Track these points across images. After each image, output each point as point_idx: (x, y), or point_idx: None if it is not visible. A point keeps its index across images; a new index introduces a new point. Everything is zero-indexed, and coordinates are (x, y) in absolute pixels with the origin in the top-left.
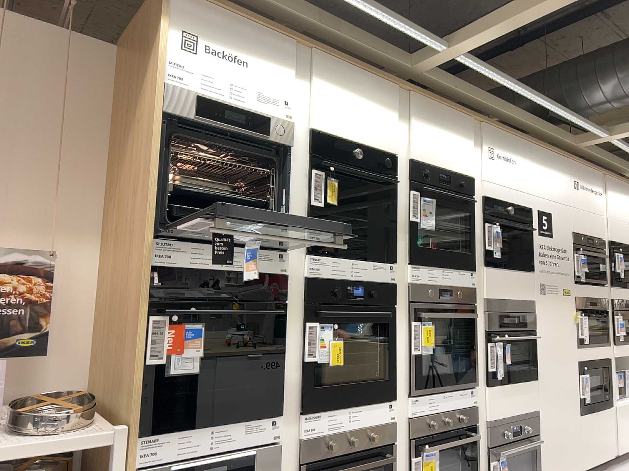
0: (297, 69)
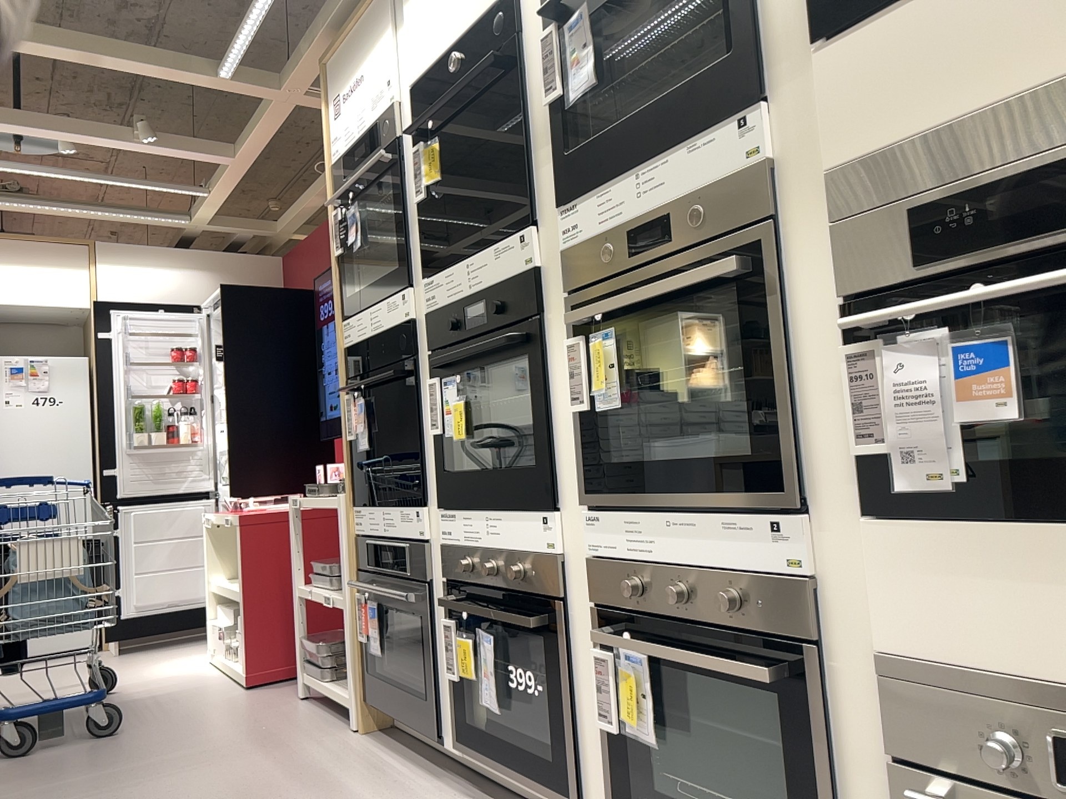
0: (392, 10)
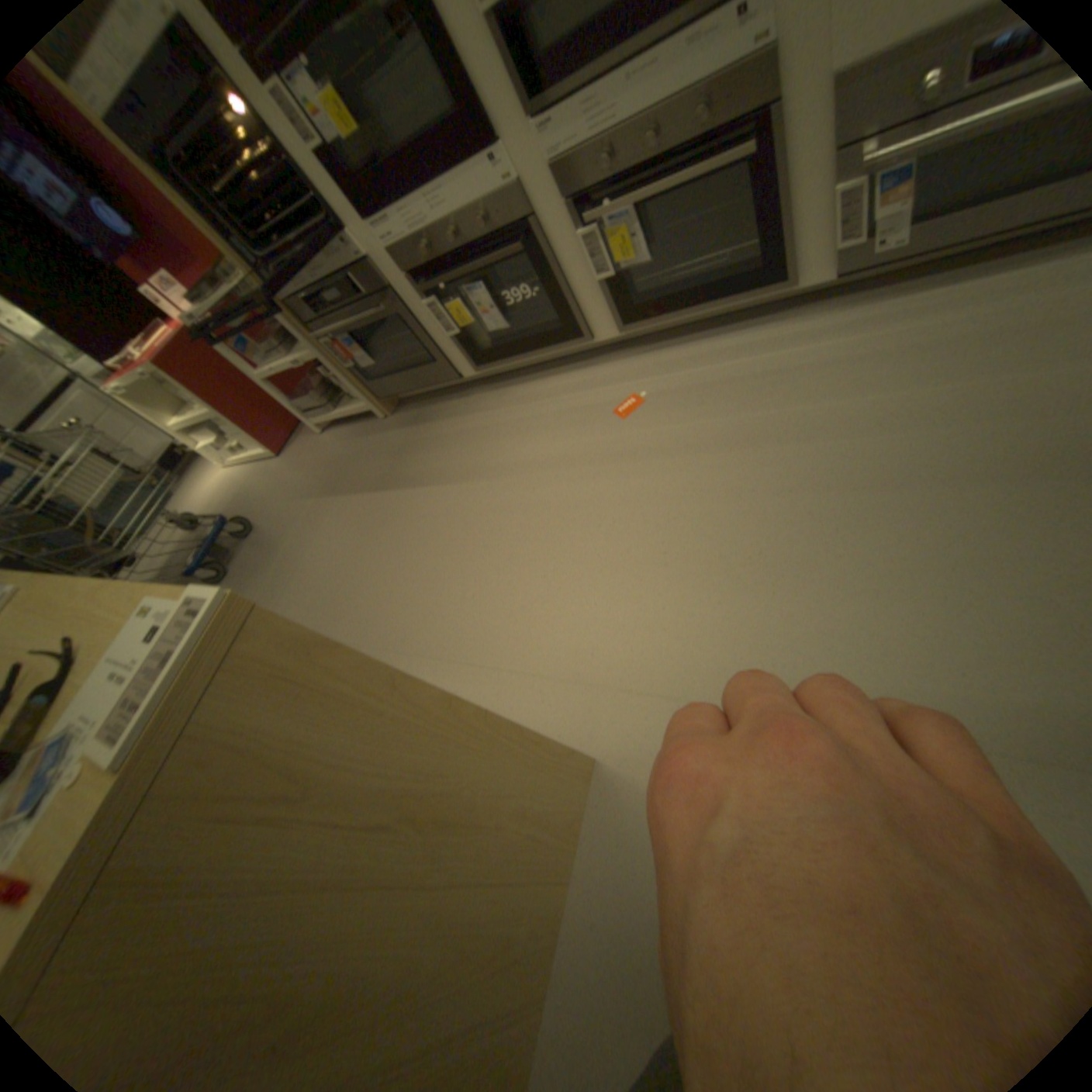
0: None
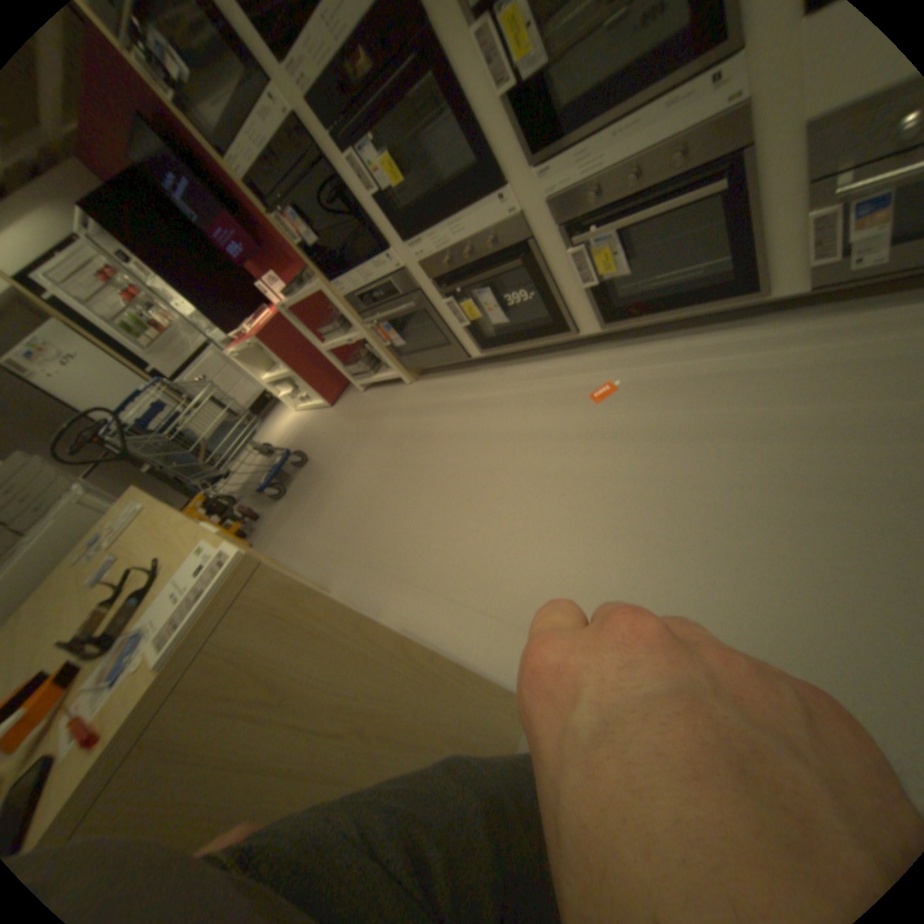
0: None
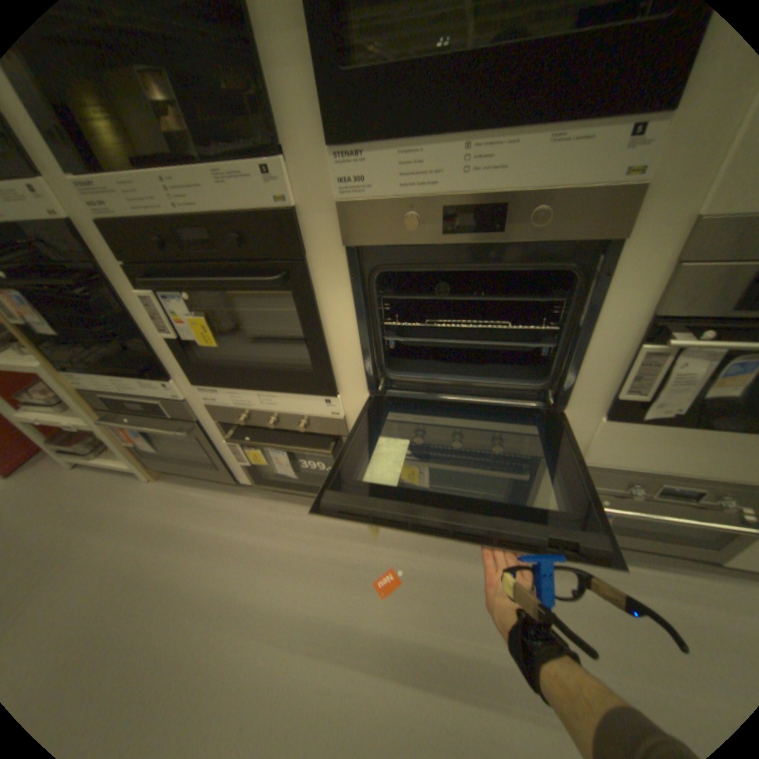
0: None
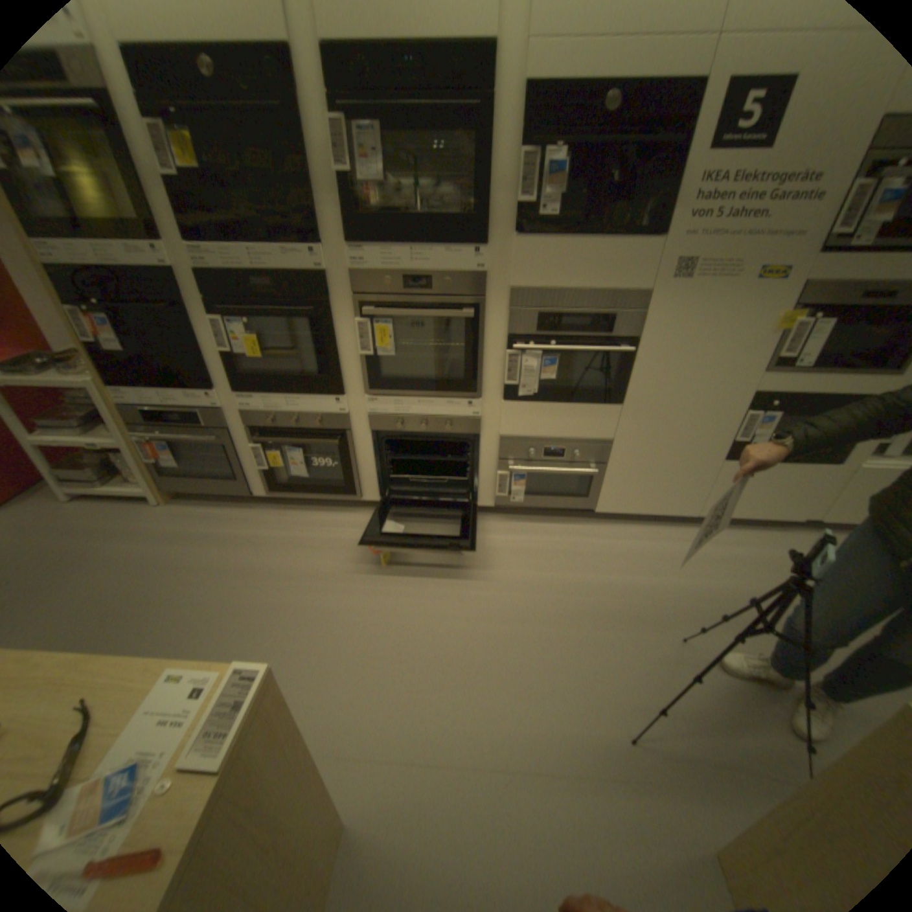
0: None
